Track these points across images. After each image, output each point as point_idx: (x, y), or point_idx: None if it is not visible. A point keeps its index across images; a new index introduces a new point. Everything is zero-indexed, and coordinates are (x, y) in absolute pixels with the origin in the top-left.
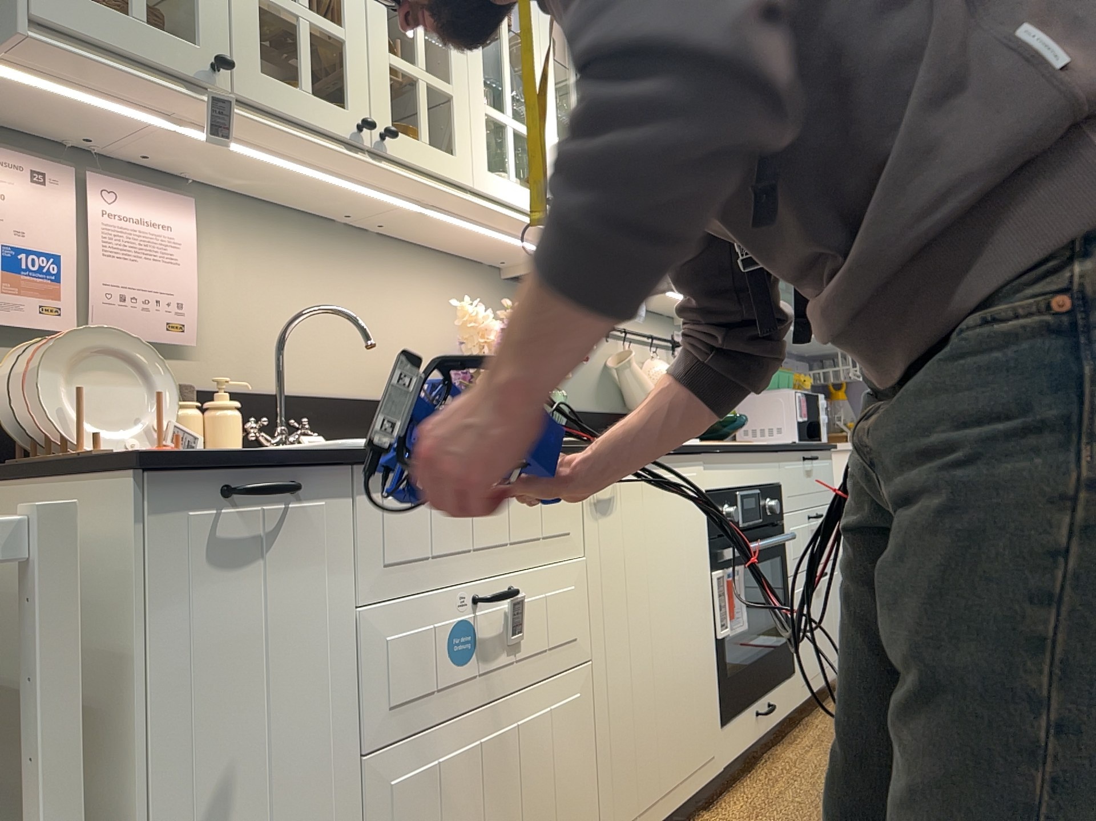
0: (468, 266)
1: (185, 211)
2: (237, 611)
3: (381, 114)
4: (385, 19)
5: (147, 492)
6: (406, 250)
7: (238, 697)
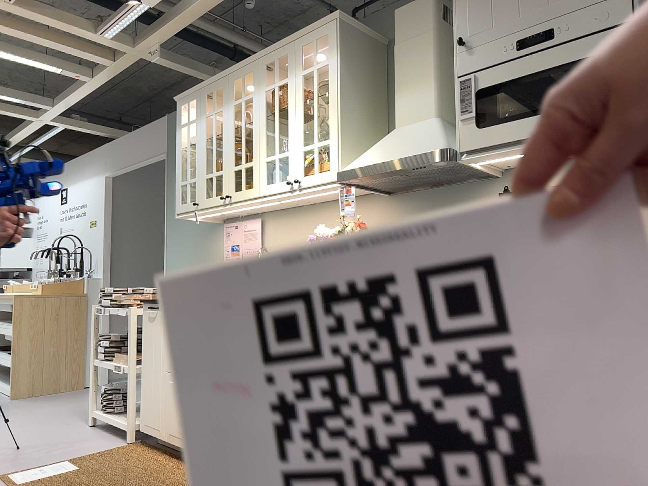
0: (363, 198)
1: (259, 222)
2: (151, 330)
3: (230, 189)
4: (232, 156)
5: (144, 306)
6: (330, 204)
7: (151, 347)
